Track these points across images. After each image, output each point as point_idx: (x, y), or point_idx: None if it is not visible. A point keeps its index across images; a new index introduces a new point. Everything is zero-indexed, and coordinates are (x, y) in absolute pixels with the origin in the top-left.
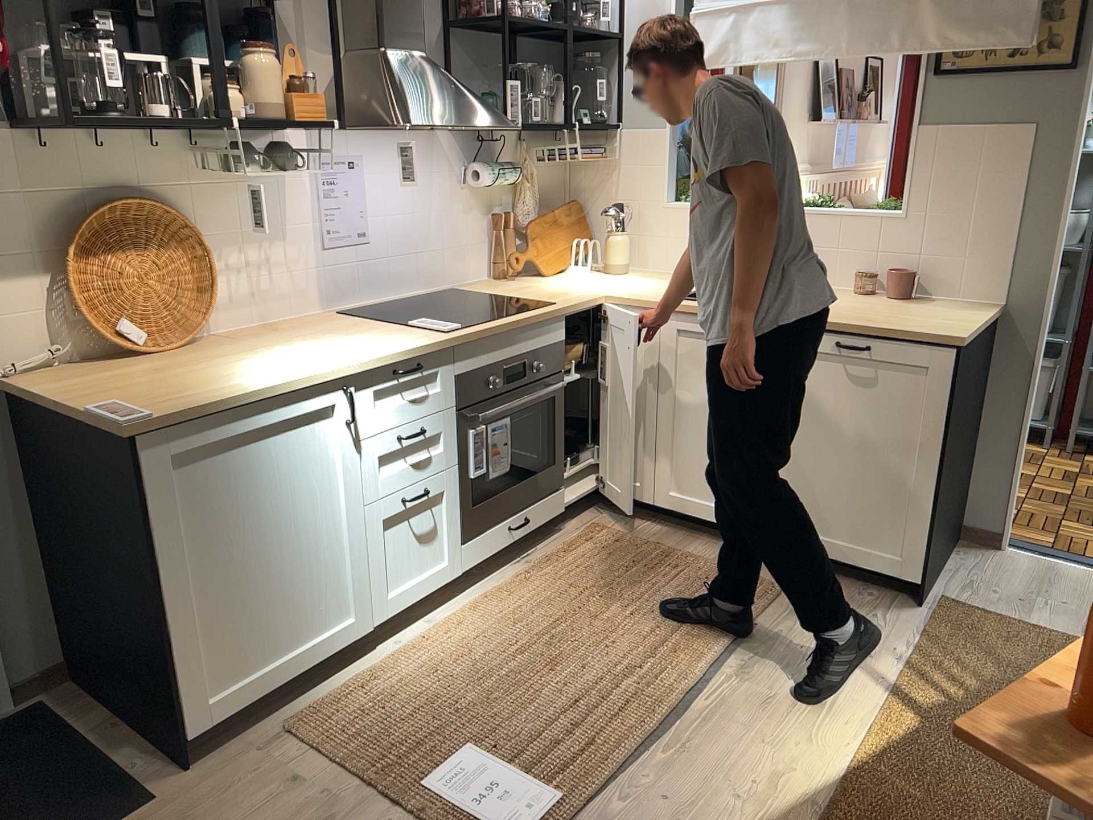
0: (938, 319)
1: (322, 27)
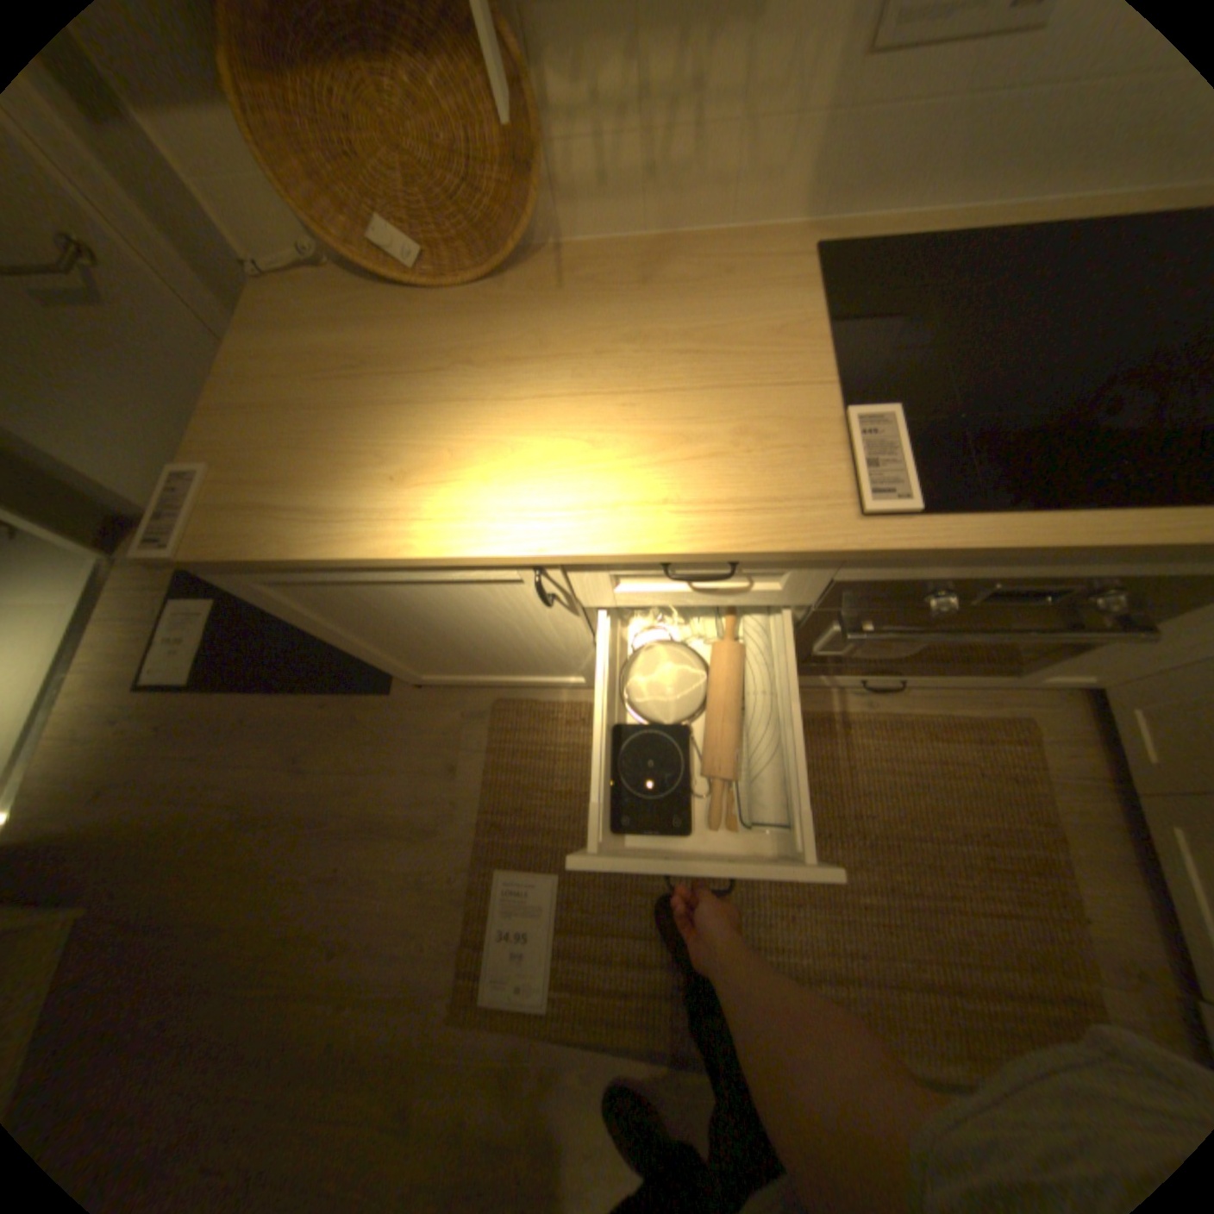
0: None
1: None
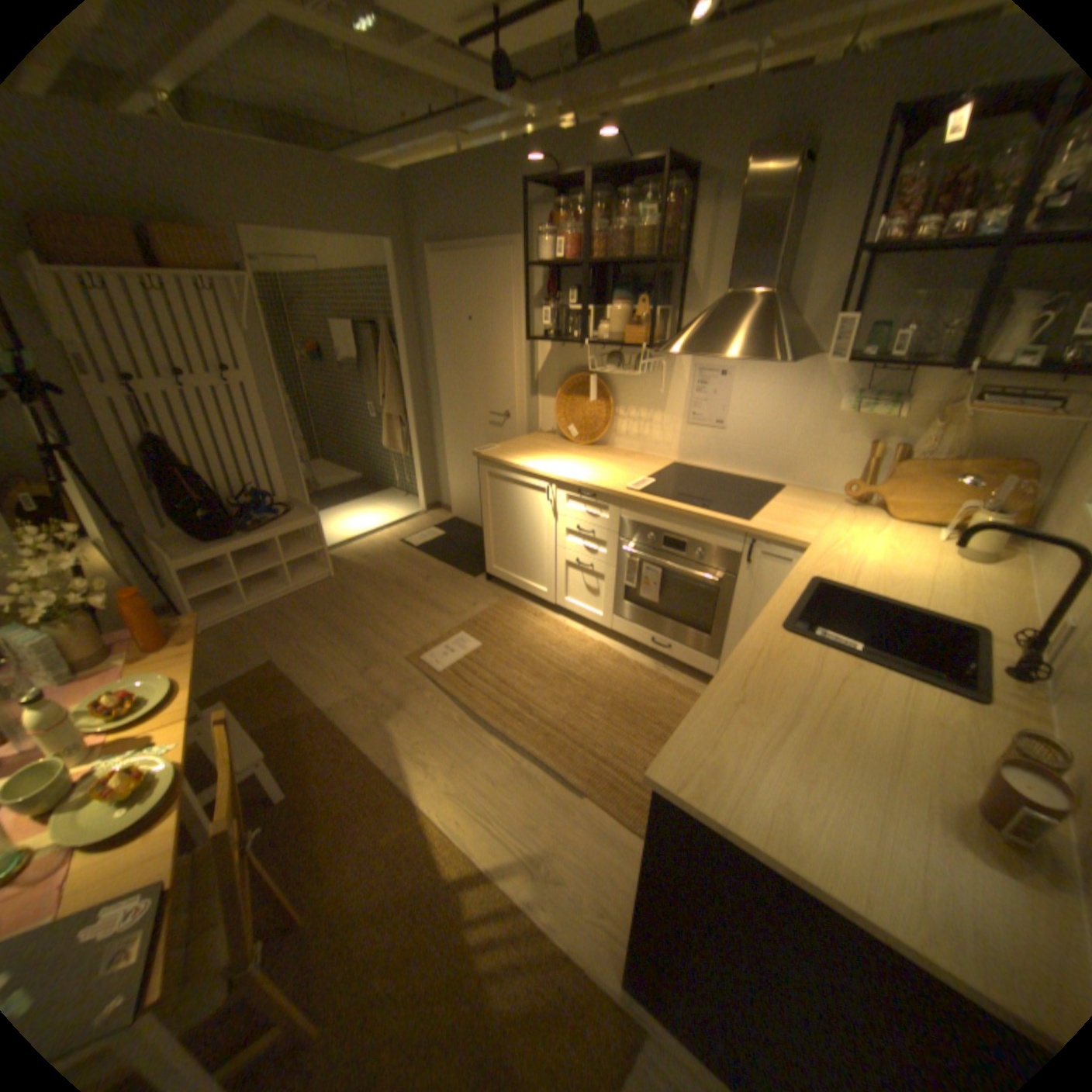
0: (786, 800)
1: (724, 274)
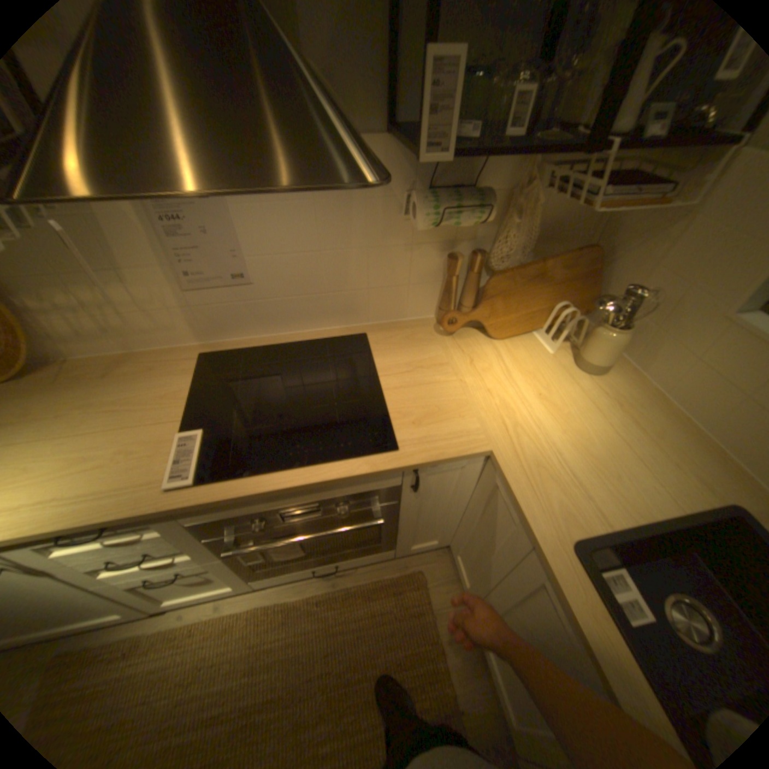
0: None
1: None
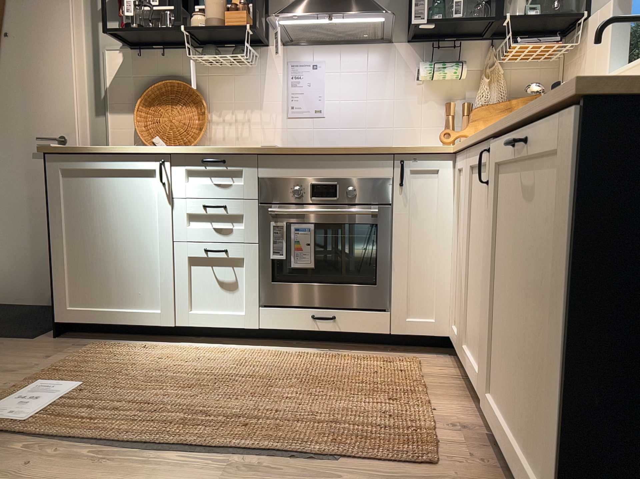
0: None
1: None
